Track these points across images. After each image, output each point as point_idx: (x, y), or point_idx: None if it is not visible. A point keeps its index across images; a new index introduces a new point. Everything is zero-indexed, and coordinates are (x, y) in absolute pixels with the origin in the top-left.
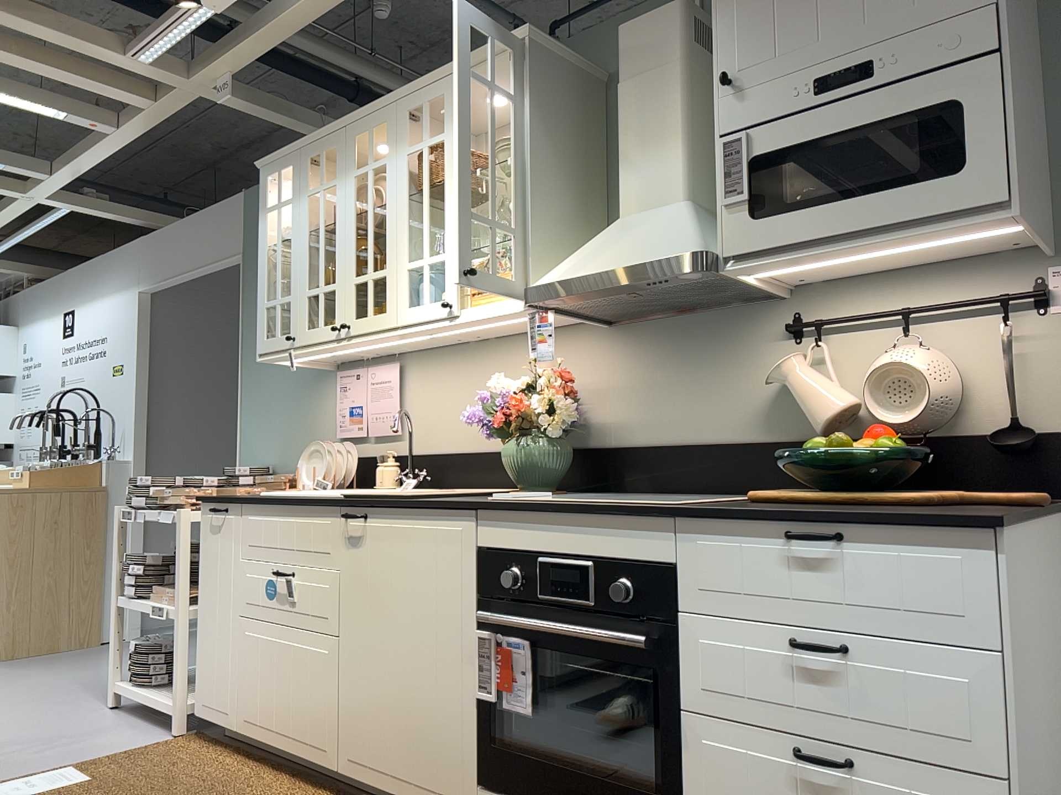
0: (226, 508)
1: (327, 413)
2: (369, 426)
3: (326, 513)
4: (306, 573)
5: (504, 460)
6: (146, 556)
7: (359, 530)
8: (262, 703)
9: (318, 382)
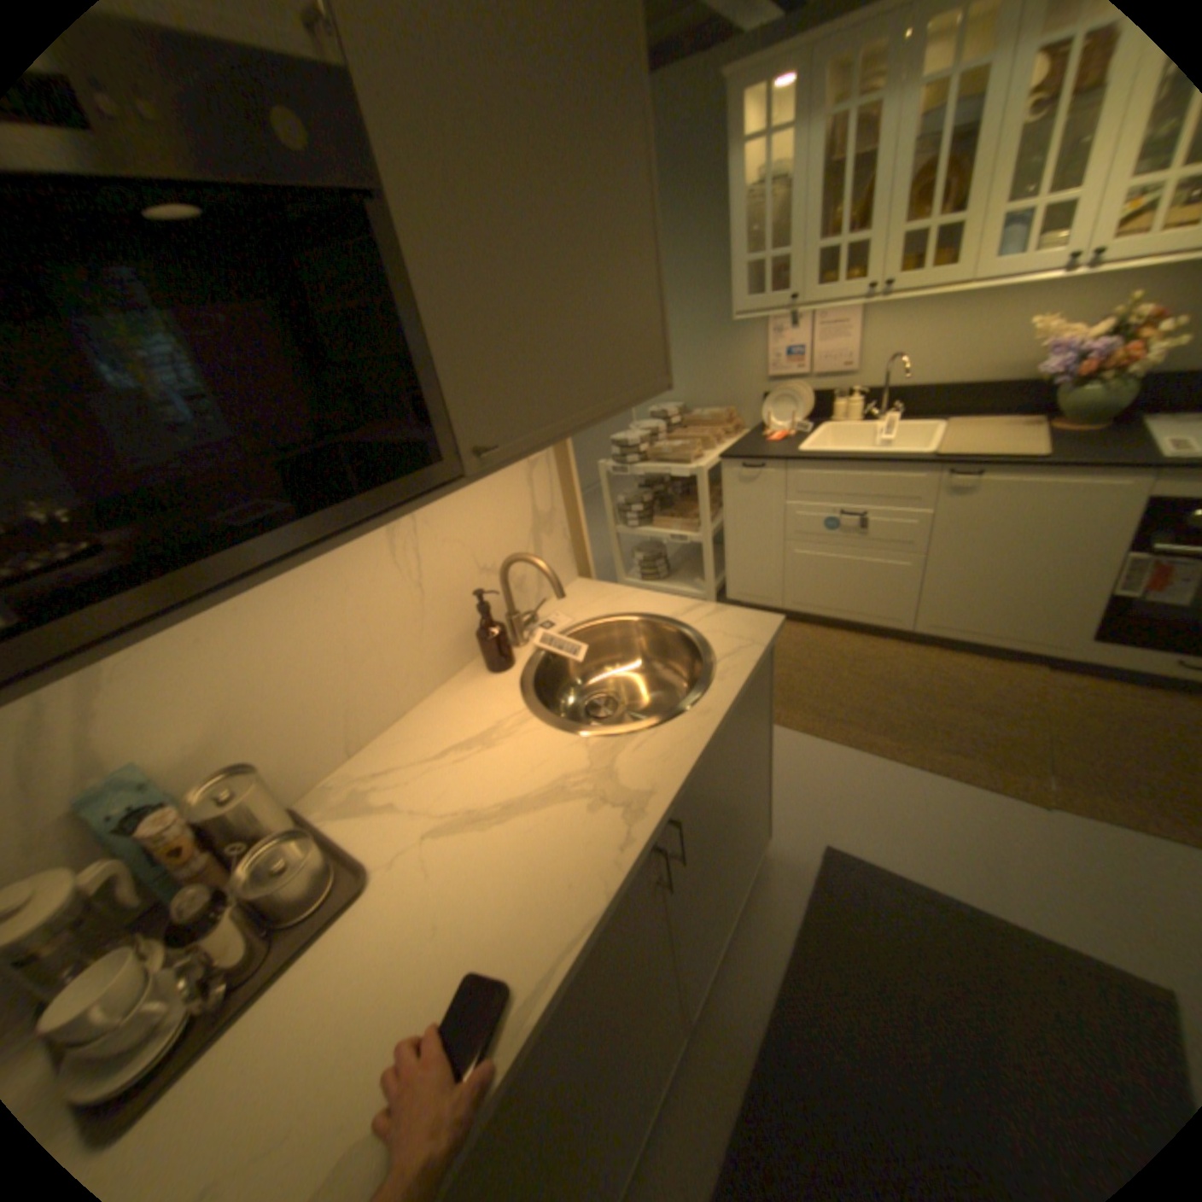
0: (765, 466)
1: (752, 354)
2: (819, 366)
3: (923, 470)
4: (887, 513)
5: (1072, 402)
6: (637, 498)
7: (974, 483)
8: (821, 595)
9: (739, 325)
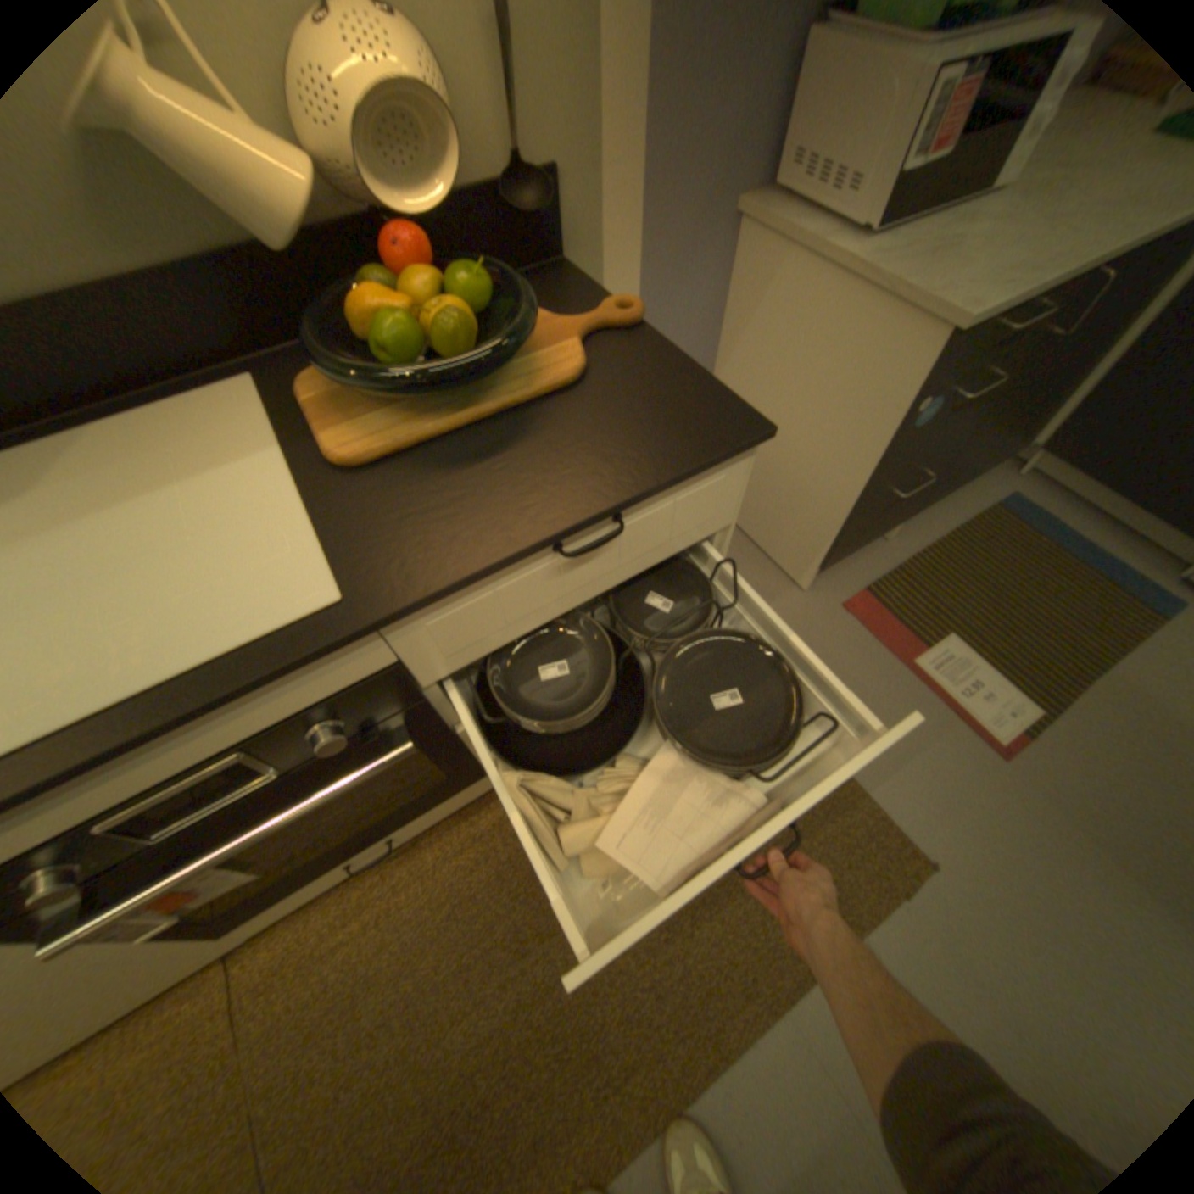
0: None
1: None
2: None
3: None
4: None
5: None
6: None
7: None
8: None
9: None
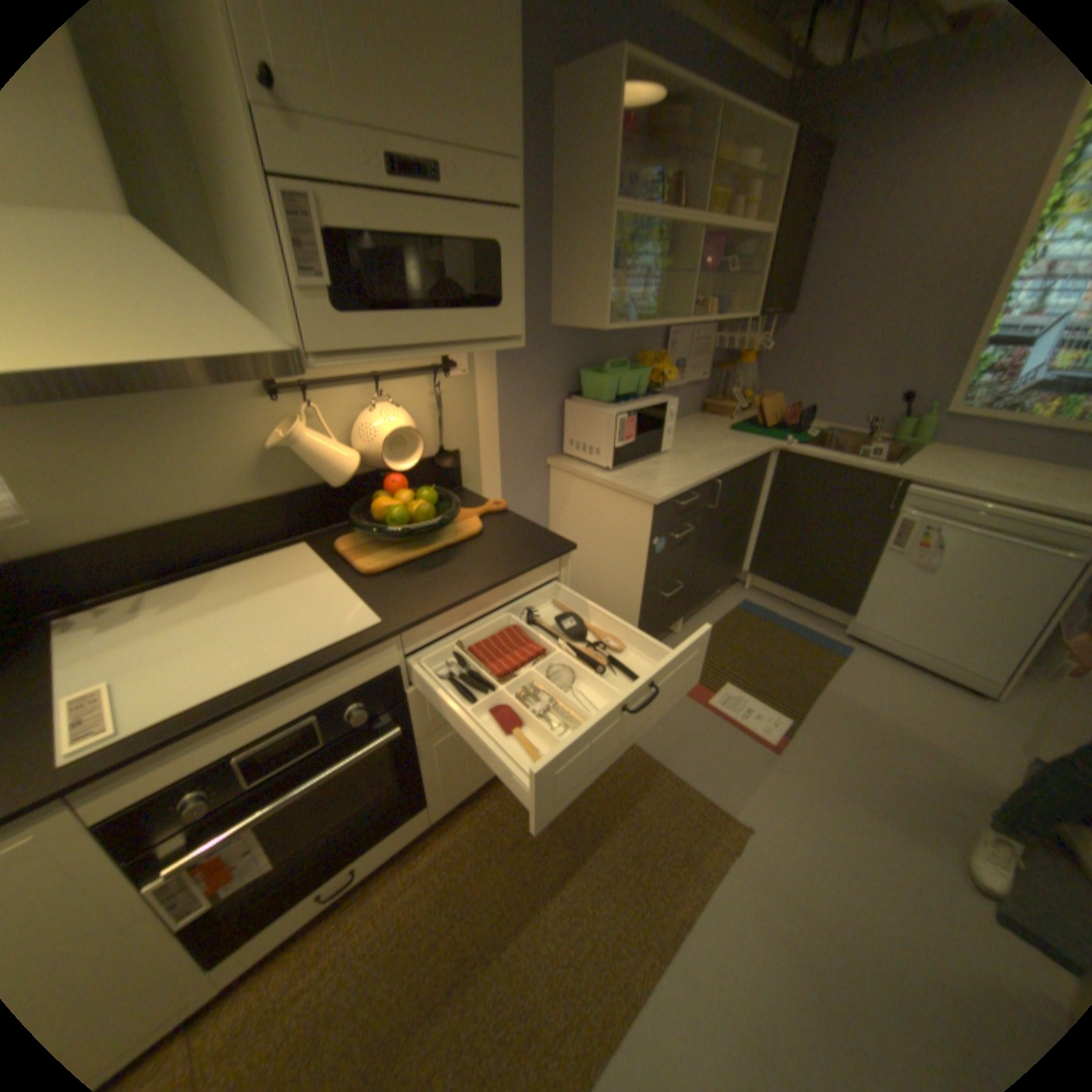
0: None
1: None
2: None
3: None
4: None
5: None
6: None
7: None
8: None
9: None
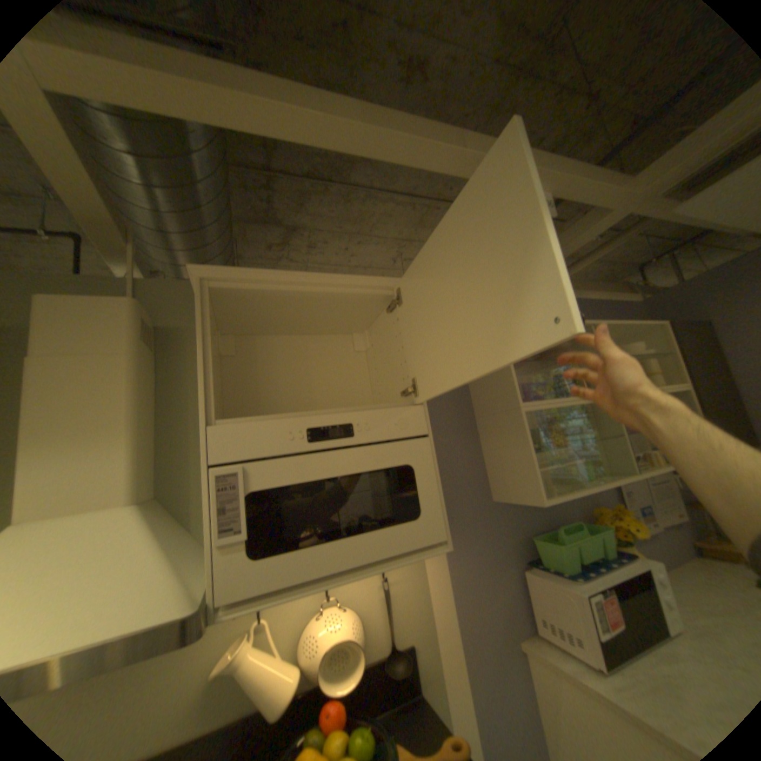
0: None
1: None
2: None
3: None
4: None
5: None
6: None
7: None
8: None
9: None
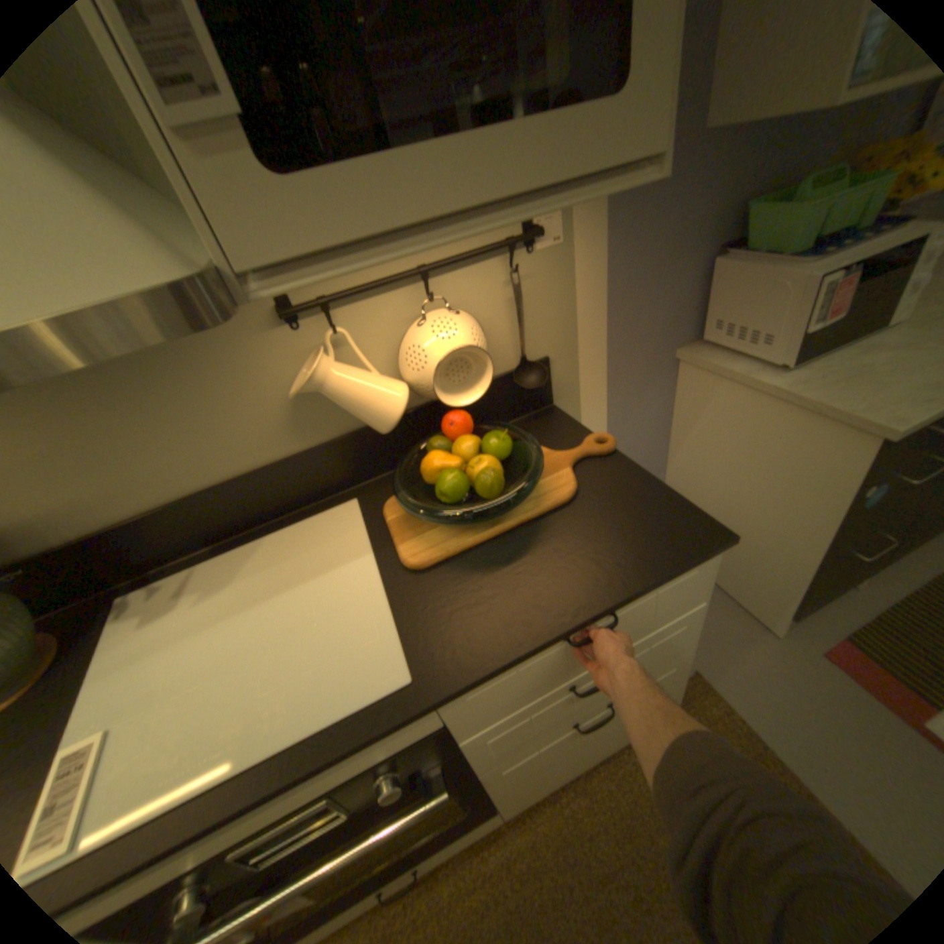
0: None
1: None
2: None
3: None
4: None
5: None
6: None
7: None
8: None
9: None
